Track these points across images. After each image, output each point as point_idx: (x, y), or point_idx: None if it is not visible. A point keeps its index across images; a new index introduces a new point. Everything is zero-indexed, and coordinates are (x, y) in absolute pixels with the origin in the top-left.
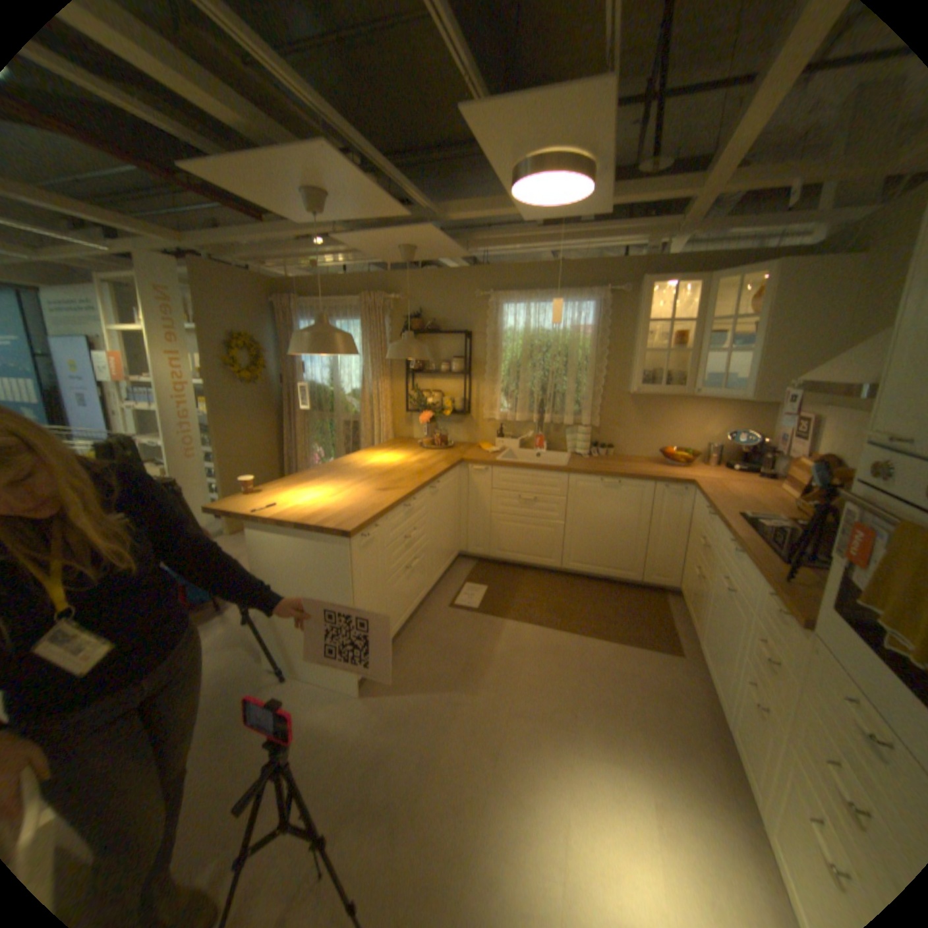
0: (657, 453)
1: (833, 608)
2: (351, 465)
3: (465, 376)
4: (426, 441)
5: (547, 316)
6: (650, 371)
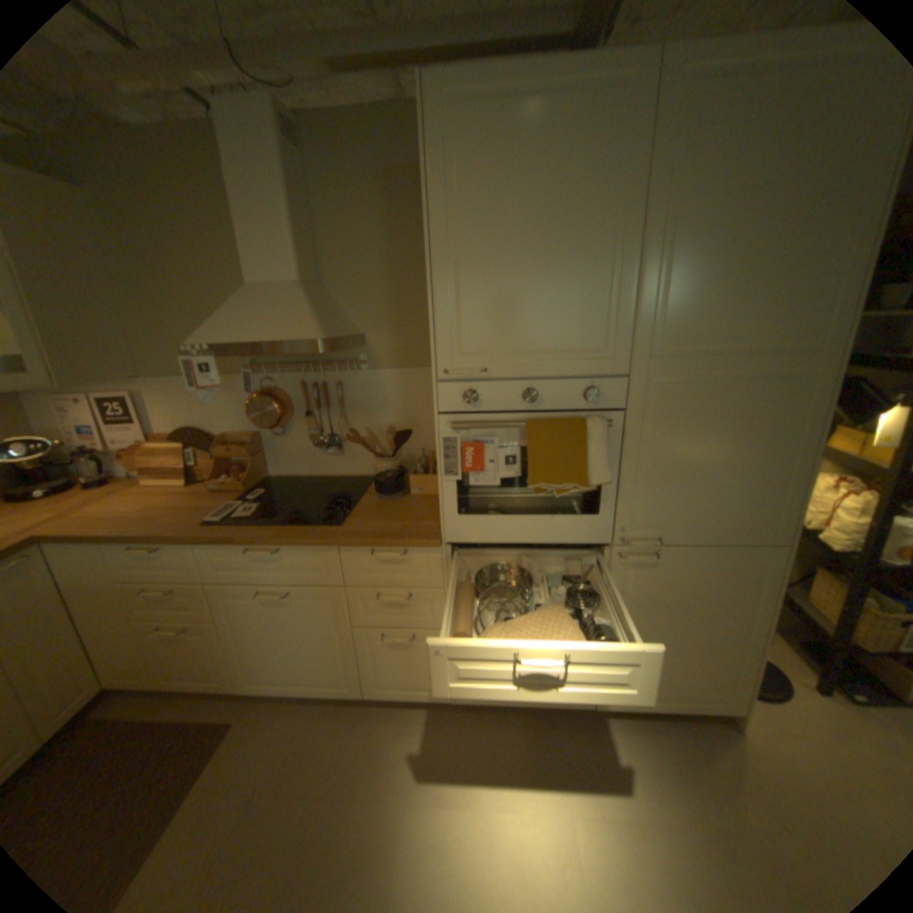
0: None
1: (457, 513)
2: None
3: None
4: None
5: None
6: None
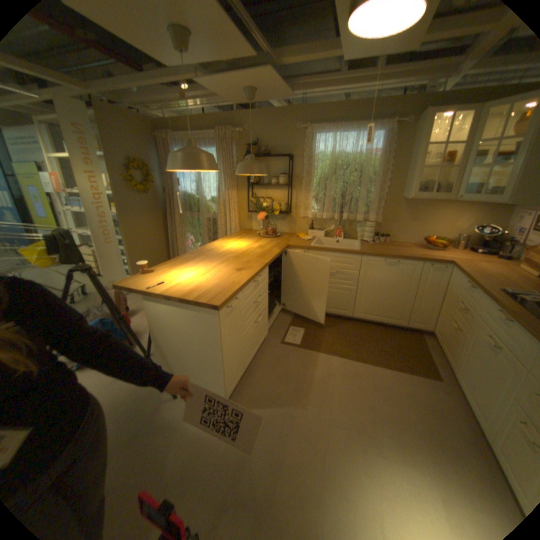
0: (420, 240)
1: None
2: (213, 250)
3: (288, 187)
4: (262, 232)
5: (348, 142)
6: (425, 182)
